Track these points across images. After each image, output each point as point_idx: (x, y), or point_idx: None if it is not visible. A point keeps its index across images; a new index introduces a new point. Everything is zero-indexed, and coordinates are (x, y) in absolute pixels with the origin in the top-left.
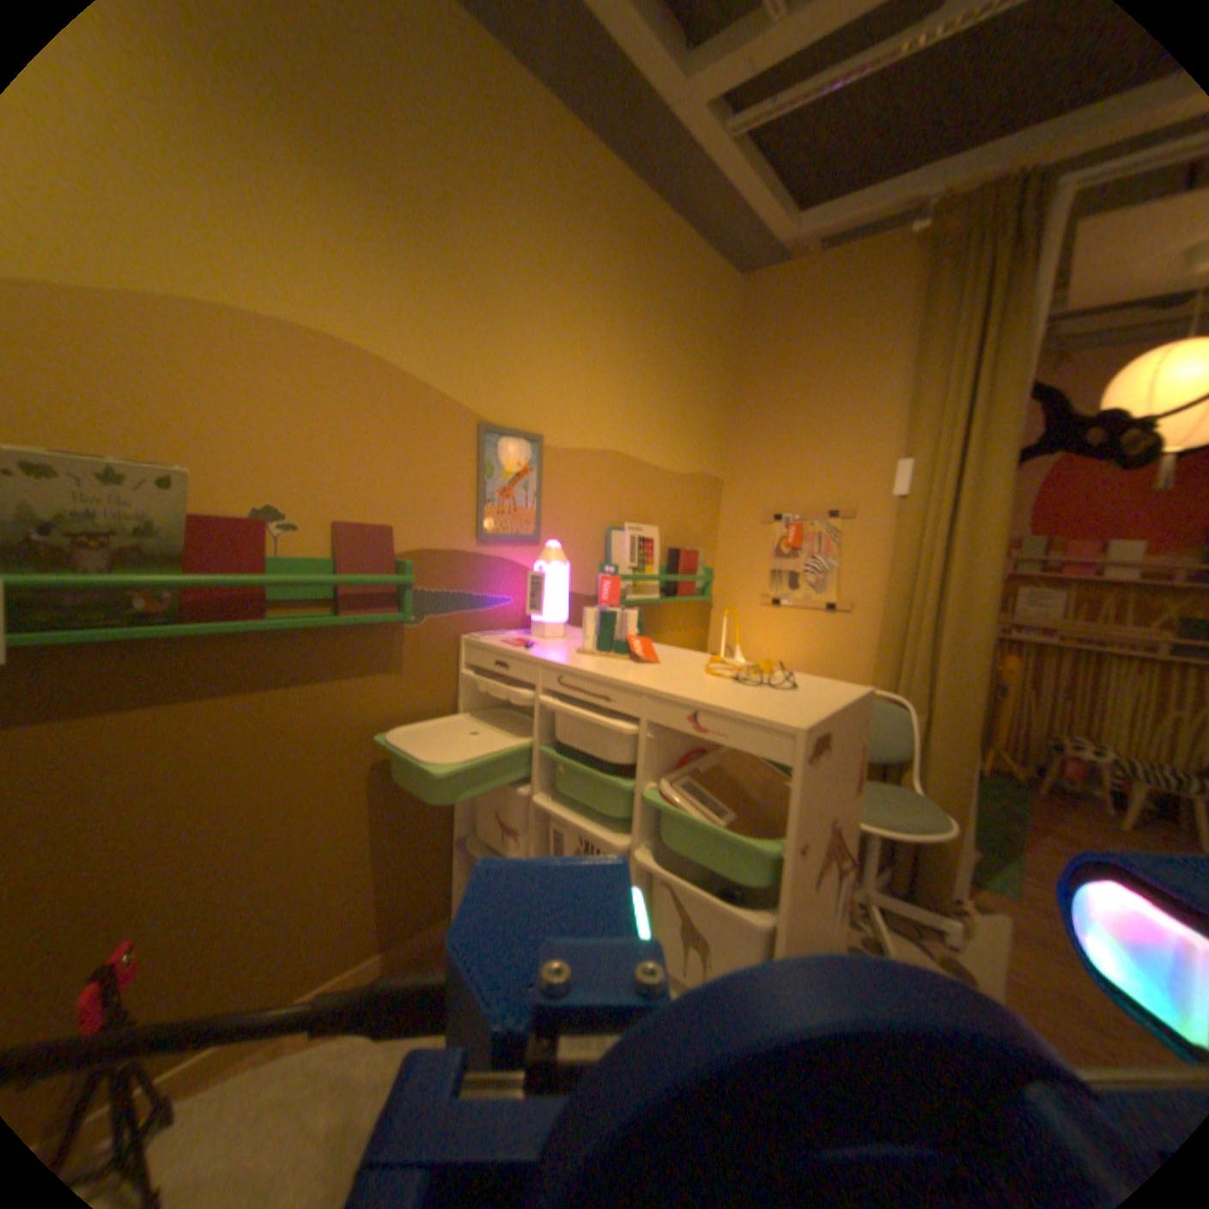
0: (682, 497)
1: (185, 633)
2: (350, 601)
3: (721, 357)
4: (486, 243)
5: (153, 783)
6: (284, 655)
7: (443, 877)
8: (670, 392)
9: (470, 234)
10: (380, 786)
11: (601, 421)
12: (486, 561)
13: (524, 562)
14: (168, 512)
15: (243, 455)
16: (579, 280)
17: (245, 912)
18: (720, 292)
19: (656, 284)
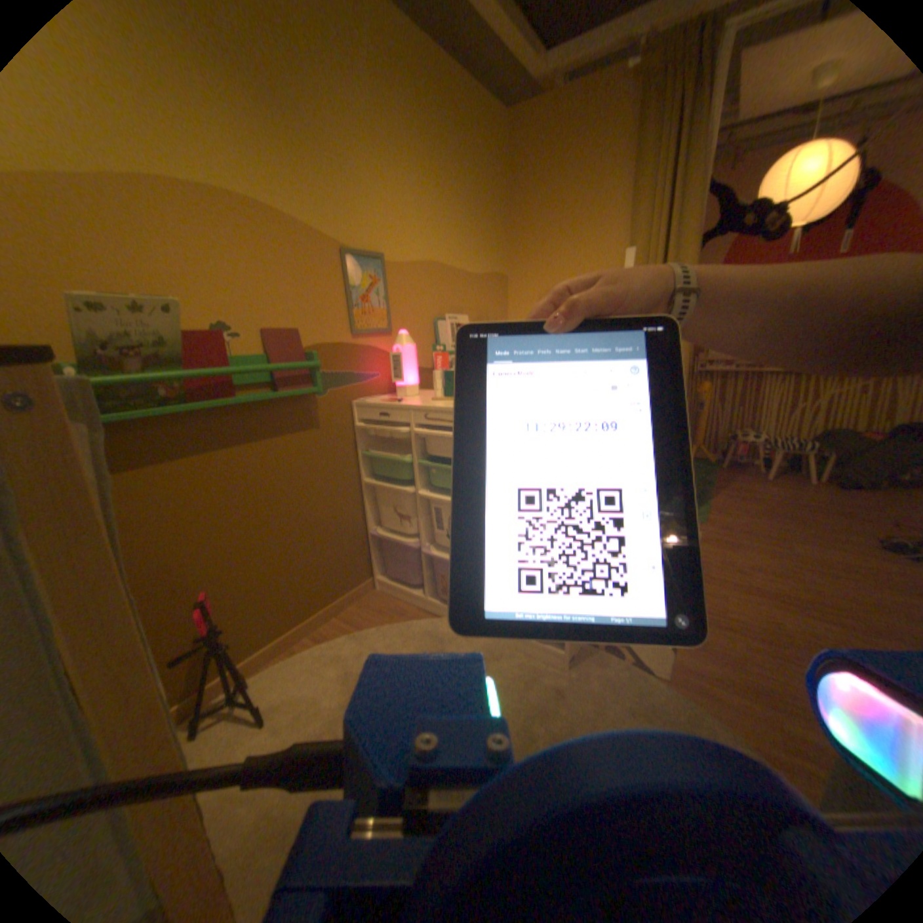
0: (480, 291)
1: (193, 407)
2: (281, 381)
3: (497, 178)
4: (323, 104)
5: (190, 504)
6: (247, 421)
7: (363, 554)
8: (463, 210)
9: (310, 98)
10: (318, 500)
11: (419, 238)
12: (358, 348)
13: (383, 347)
14: (170, 328)
15: (196, 286)
16: (390, 127)
17: (256, 577)
18: (491, 124)
19: (445, 123)
